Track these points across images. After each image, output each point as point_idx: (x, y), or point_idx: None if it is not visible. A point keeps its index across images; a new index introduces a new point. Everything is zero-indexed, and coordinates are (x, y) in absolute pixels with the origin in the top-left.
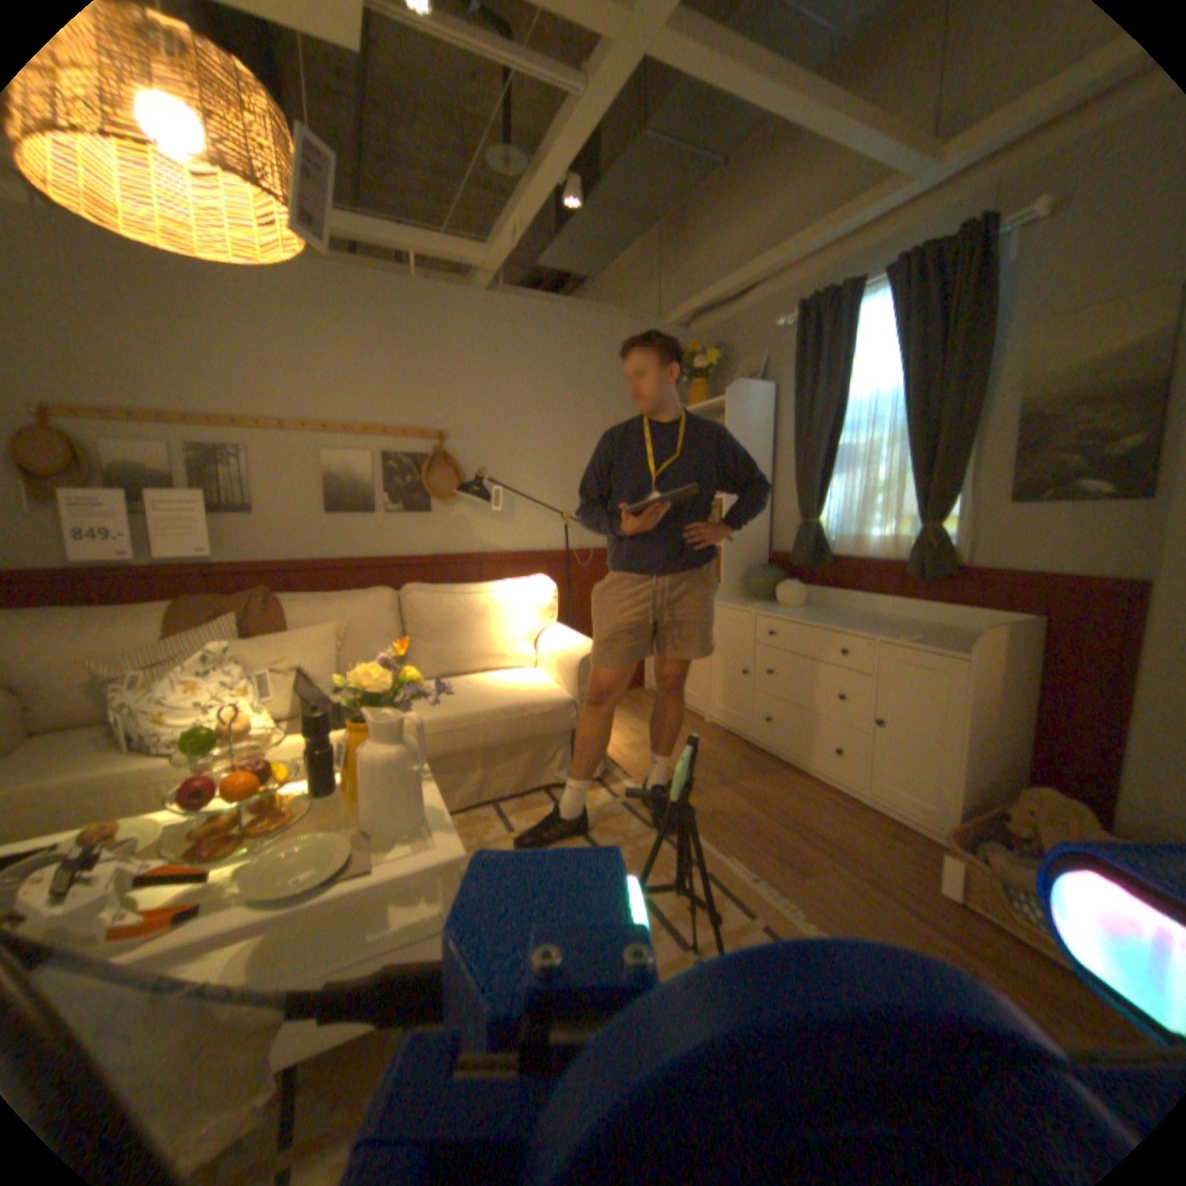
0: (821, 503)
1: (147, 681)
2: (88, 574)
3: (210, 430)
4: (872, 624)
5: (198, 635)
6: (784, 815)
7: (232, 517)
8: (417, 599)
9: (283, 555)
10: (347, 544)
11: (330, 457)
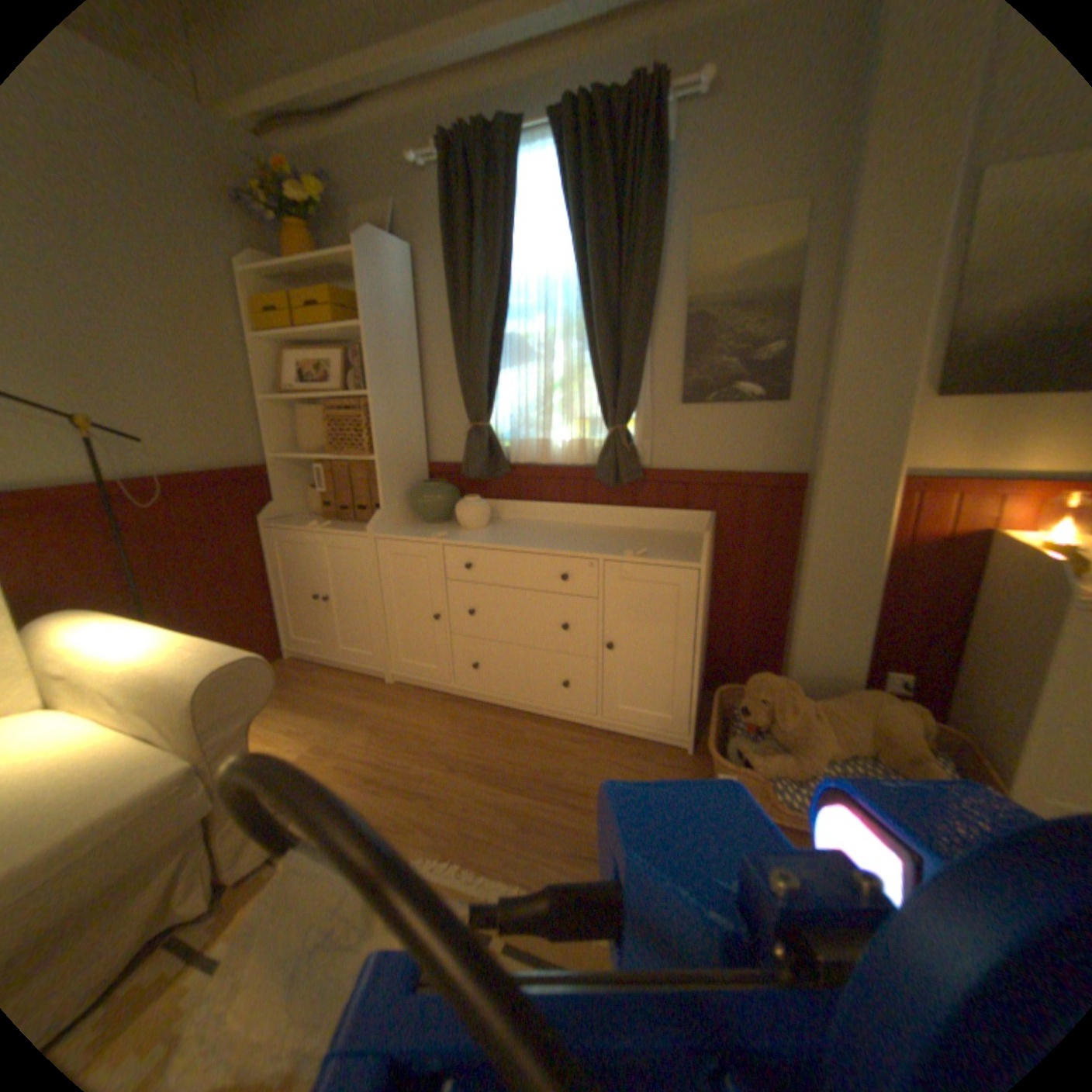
0: (491, 403)
1: None
2: None
3: None
4: (577, 539)
5: None
6: (536, 783)
7: None
8: None
9: None
10: None
11: None
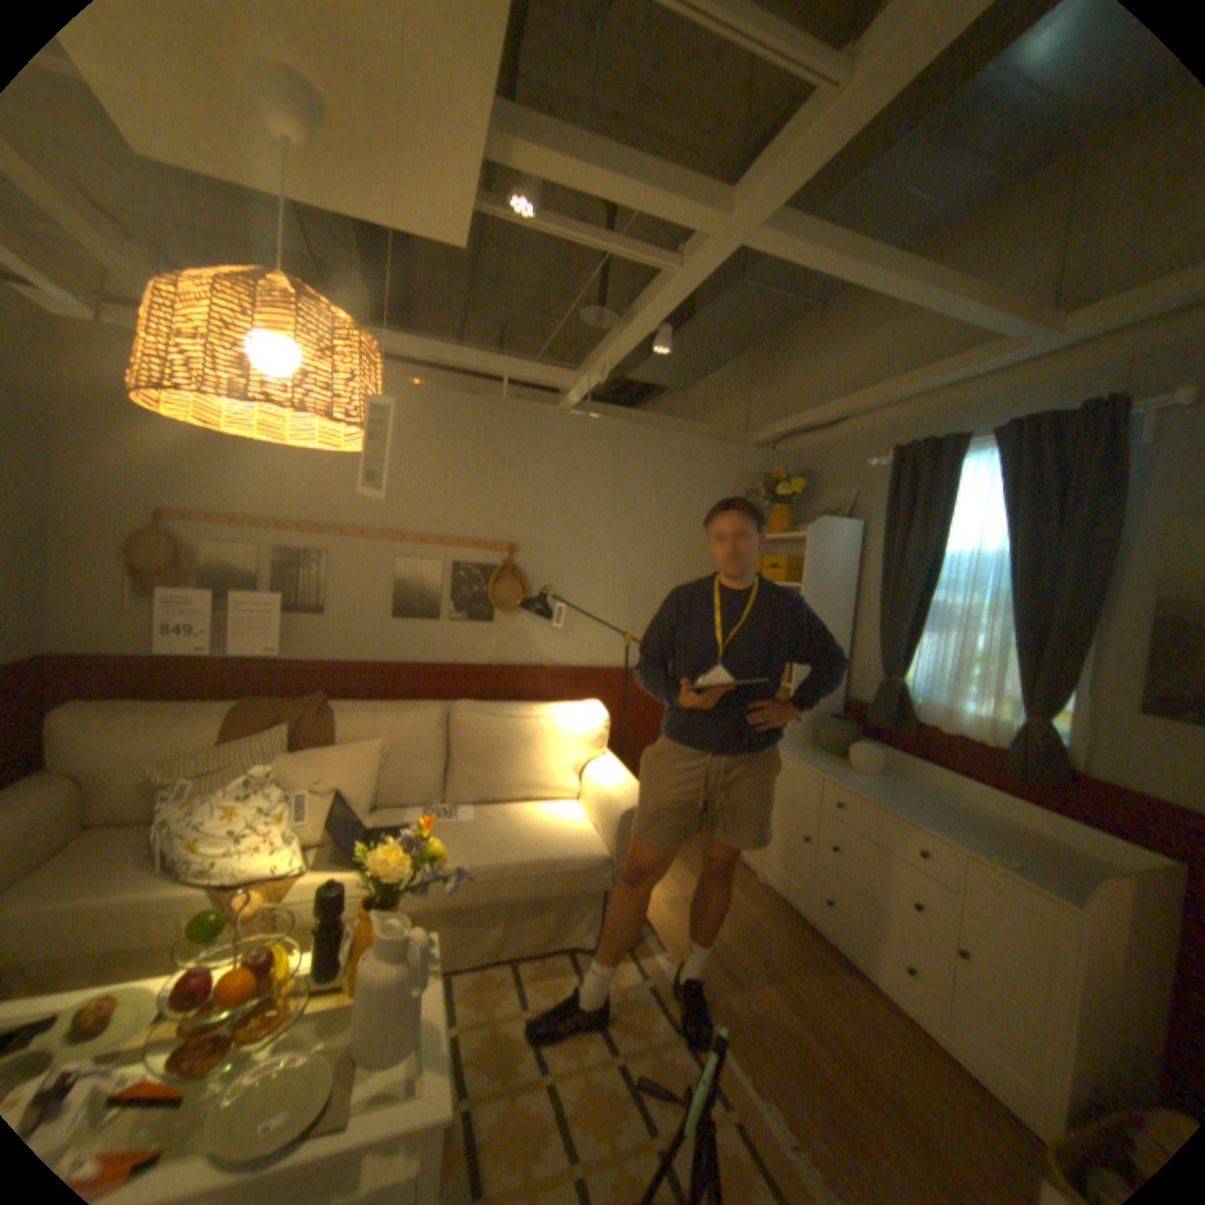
0: (907, 661)
1: (194, 795)
2: (169, 667)
3: (298, 539)
4: (960, 824)
5: (250, 749)
6: (840, 1045)
7: (305, 619)
8: (465, 723)
9: (347, 659)
10: (408, 651)
11: (403, 567)
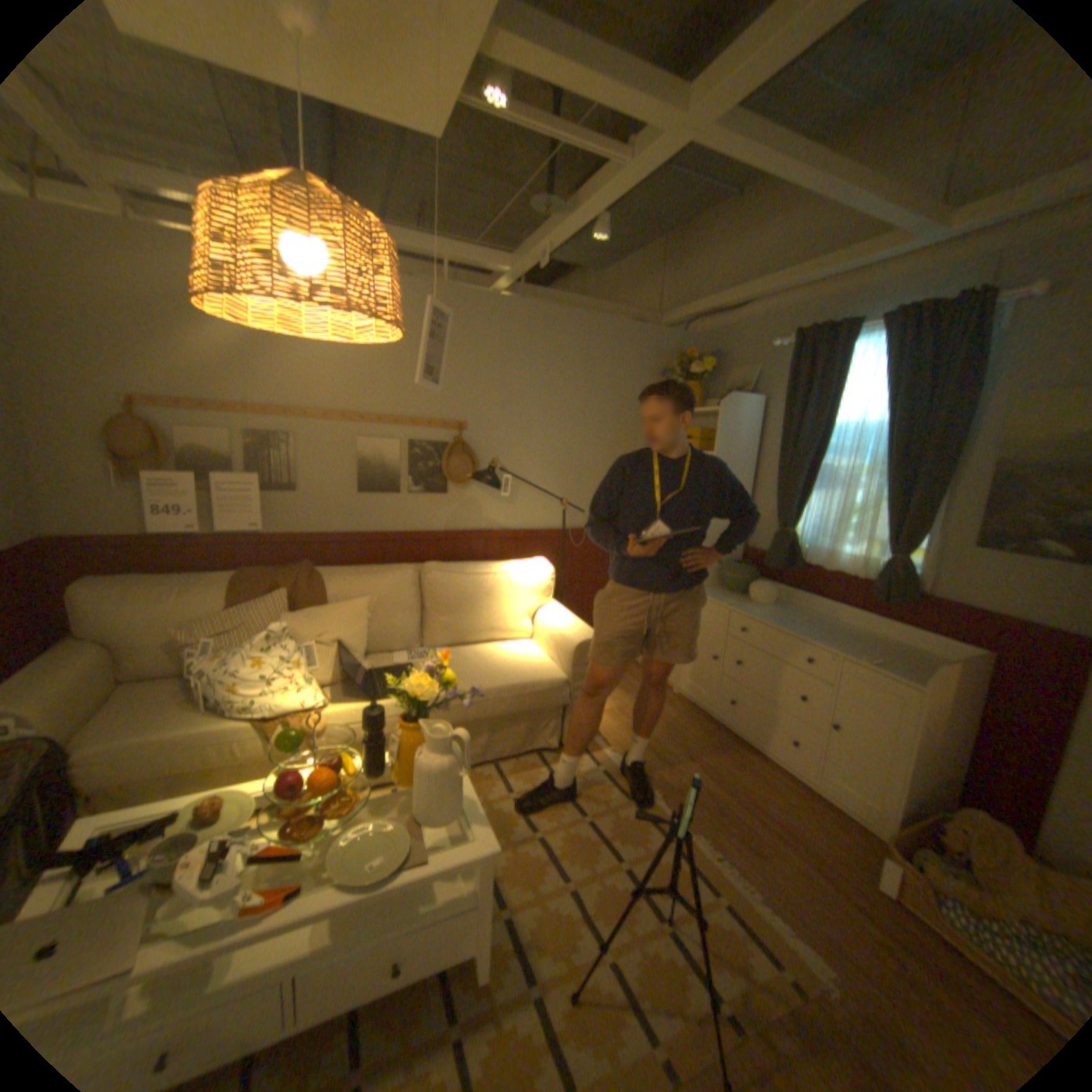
0: (798, 514)
1: (217, 651)
2: (160, 543)
3: (264, 422)
4: (836, 637)
5: (257, 610)
6: (744, 796)
7: (279, 496)
8: (435, 580)
9: (320, 530)
10: (374, 521)
11: (364, 446)
